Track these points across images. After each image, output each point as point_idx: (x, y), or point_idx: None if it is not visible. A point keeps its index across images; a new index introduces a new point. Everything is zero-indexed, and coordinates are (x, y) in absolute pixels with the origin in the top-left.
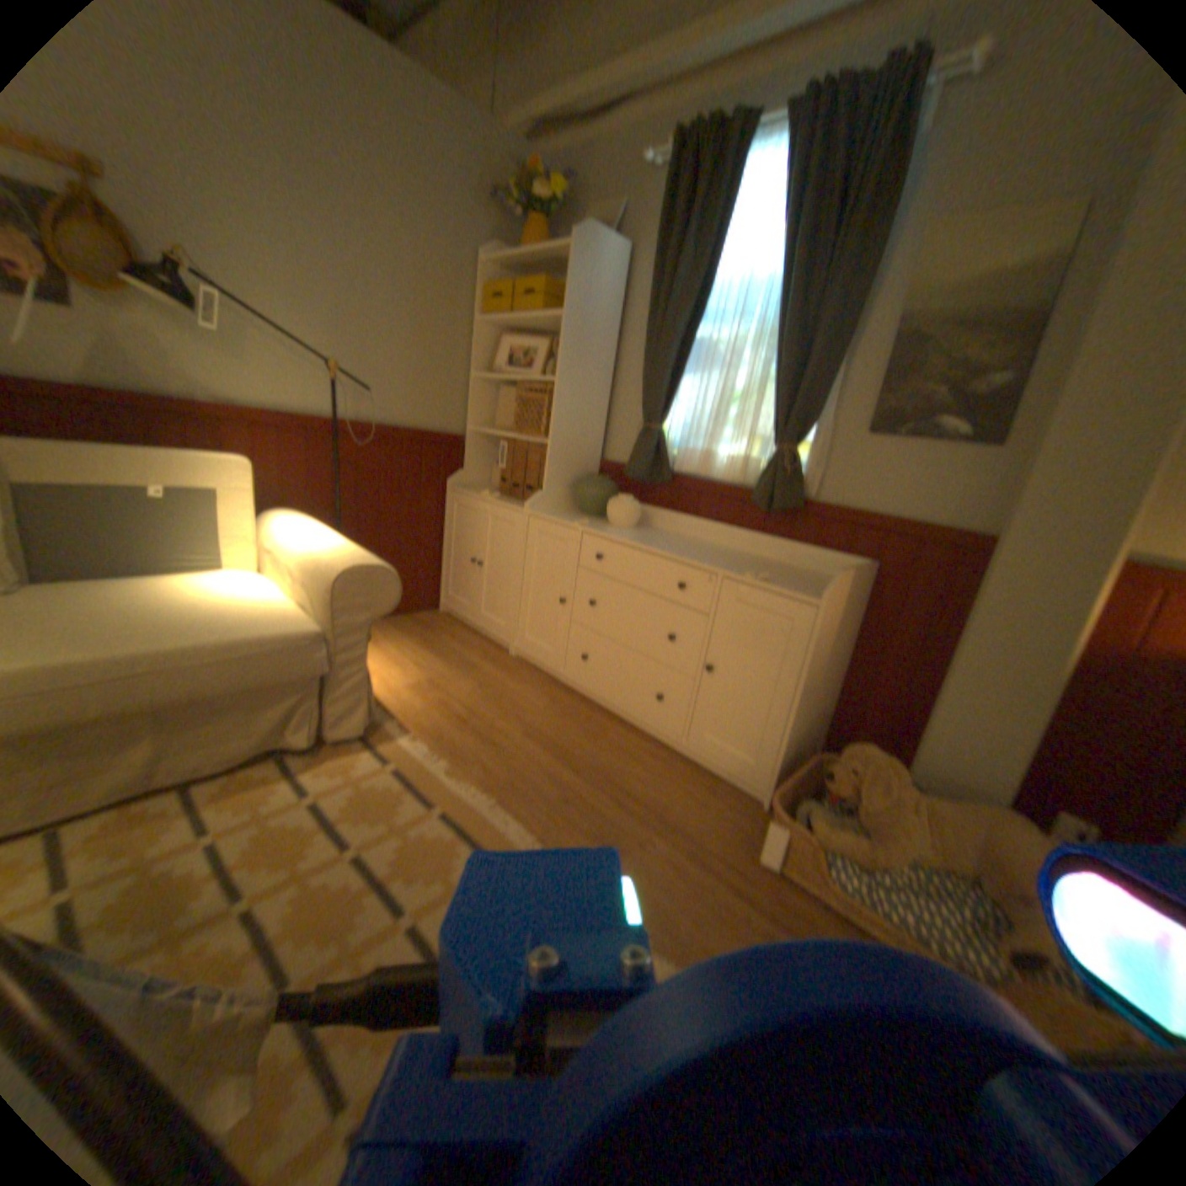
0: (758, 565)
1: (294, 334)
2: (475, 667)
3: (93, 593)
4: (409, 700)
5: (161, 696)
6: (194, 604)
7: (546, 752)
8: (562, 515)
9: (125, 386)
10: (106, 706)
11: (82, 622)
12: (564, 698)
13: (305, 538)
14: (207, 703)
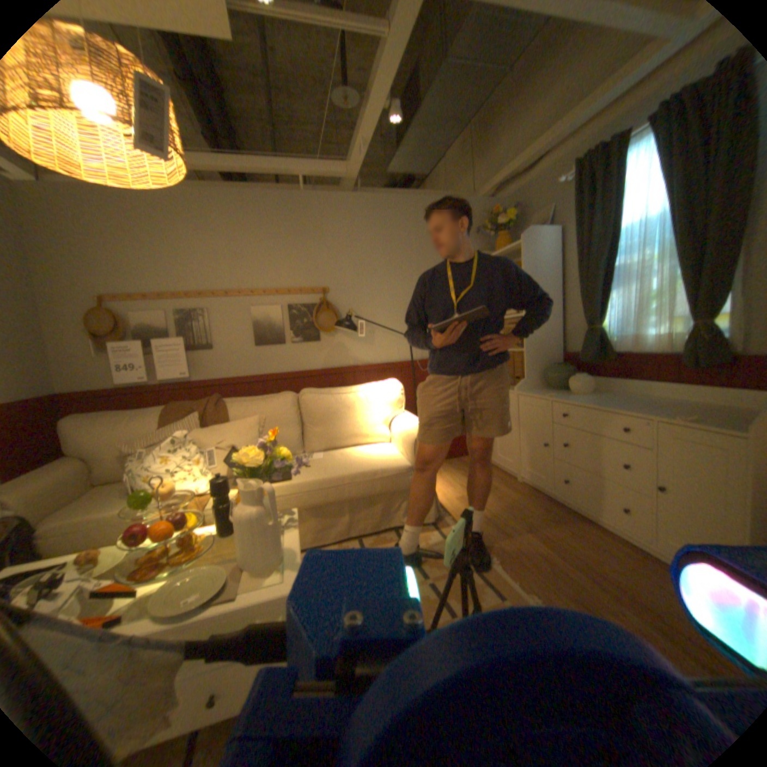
0: (698, 409)
1: (392, 326)
2: (496, 488)
3: (328, 450)
4: (458, 505)
5: (352, 493)
6: (361, 453)
7: (543, 542)
8: (540, 391)
9: (335, 365)
10: (335, 496)
11: (326, 462)
12: (557, 509)
13: (402, 420)
14: (368, 498)
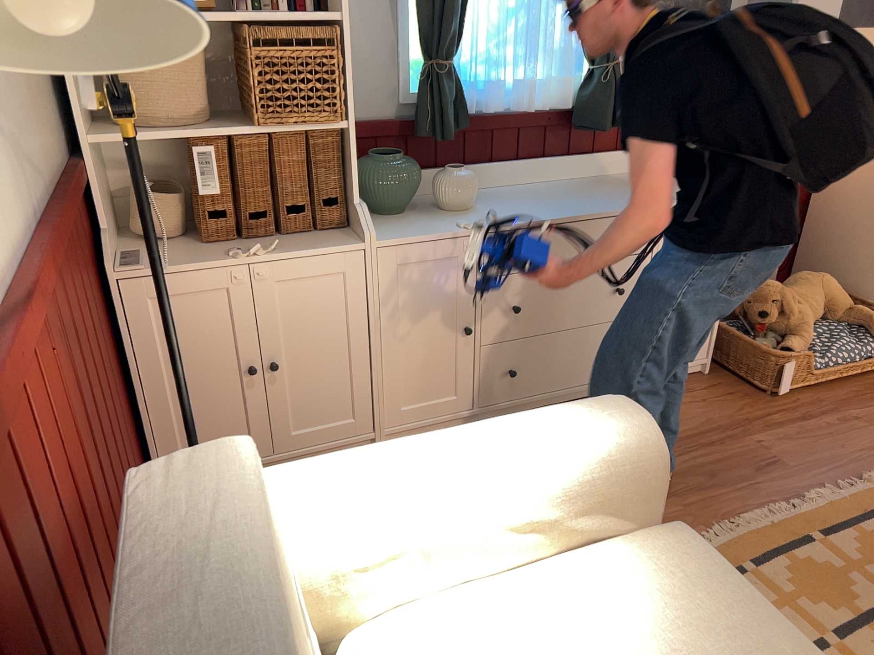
0: (614, 185)
1: None
2: None
3: None
4: None
5: None
6: None
7: None
8: (385, 225)
9: None
10: None
11: None
12: None
13: (452, 470)
14: None
